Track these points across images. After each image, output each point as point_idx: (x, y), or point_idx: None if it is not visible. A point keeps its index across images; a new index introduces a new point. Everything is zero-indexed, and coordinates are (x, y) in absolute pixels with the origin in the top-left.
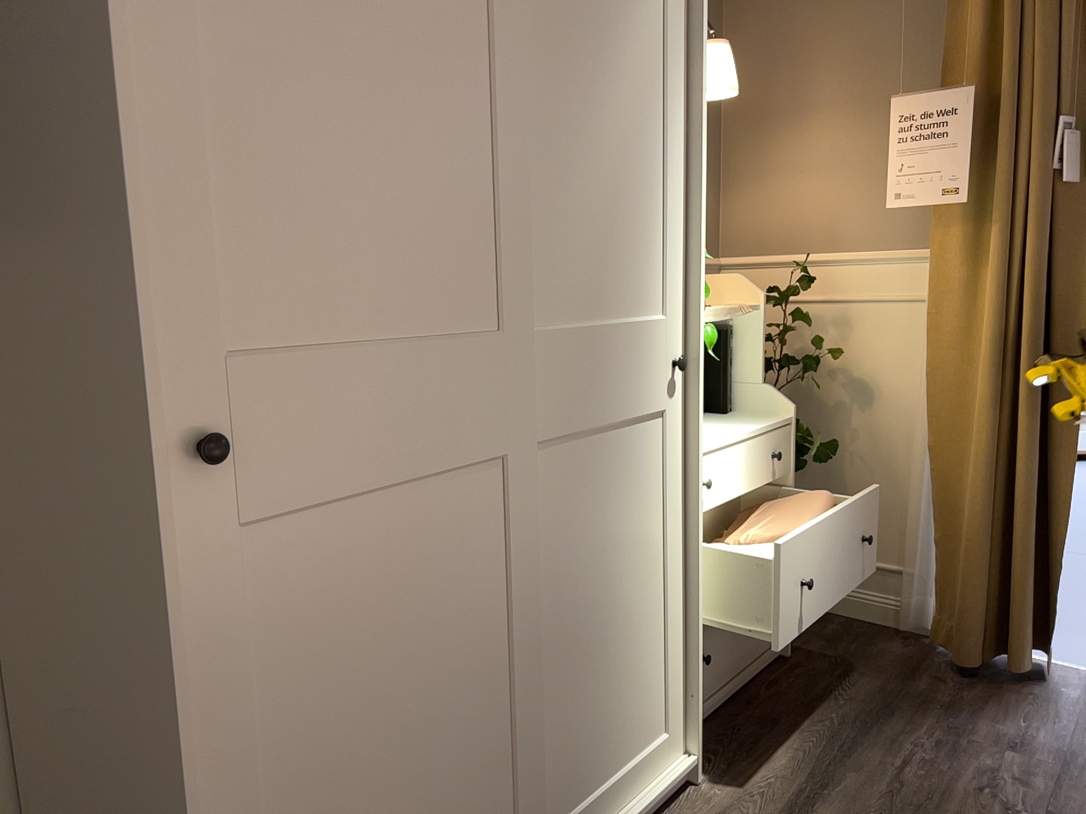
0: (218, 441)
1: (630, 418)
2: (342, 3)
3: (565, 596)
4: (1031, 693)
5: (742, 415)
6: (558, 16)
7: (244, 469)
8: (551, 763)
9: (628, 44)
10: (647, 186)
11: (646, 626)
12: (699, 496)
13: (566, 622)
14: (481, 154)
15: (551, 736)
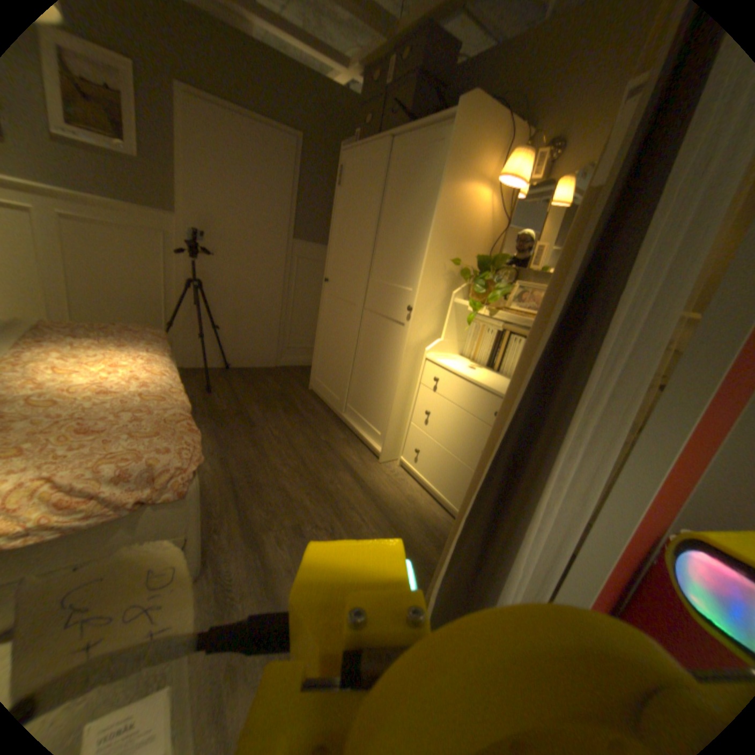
0: (325, 279)
1: (391, 317)
2: (352, 209)
3: (365, 353)
4: None
5: None
6: (396, 191)
7: (329, 285)
8: (354, 390)
9: (418, 189)
10: (416, 239)
11: (383, 389)
12: (403, 361)
13: (364, 360)
14: (366, 234)
15: (355, 384)
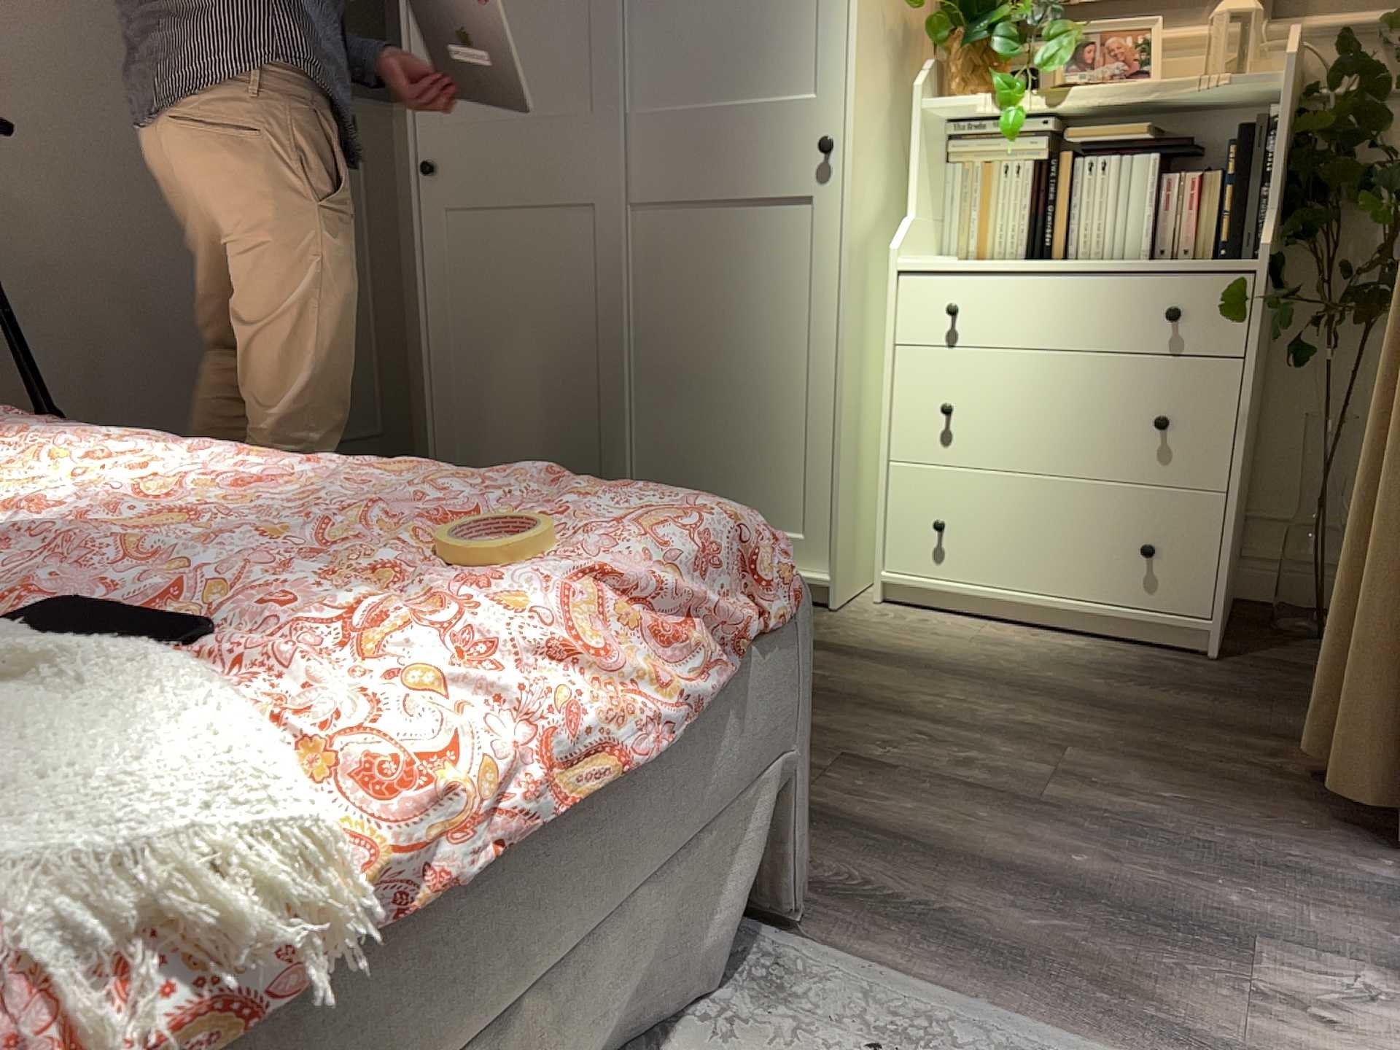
0: (428, 167)
1: (753, 198)
2: None
3: (671, 337)
4: (1340, 839)
5: (1238, 262)
6: None
7: (447, 185)
8: (653, 463)
9: None
10: None
11: (777, 411)
12: (845, 297)
13: (671, 359)
14: None
15: (653, 443)
